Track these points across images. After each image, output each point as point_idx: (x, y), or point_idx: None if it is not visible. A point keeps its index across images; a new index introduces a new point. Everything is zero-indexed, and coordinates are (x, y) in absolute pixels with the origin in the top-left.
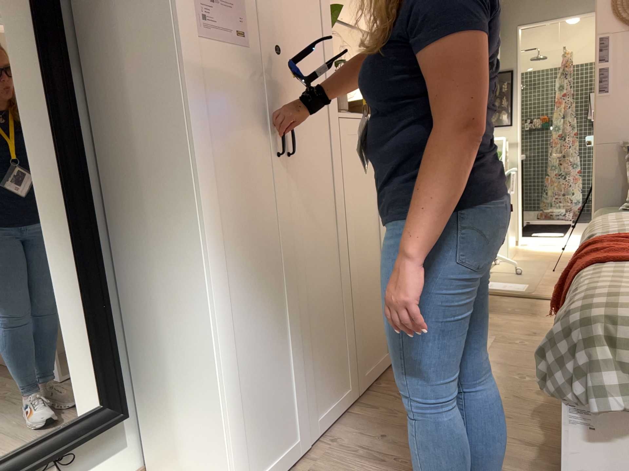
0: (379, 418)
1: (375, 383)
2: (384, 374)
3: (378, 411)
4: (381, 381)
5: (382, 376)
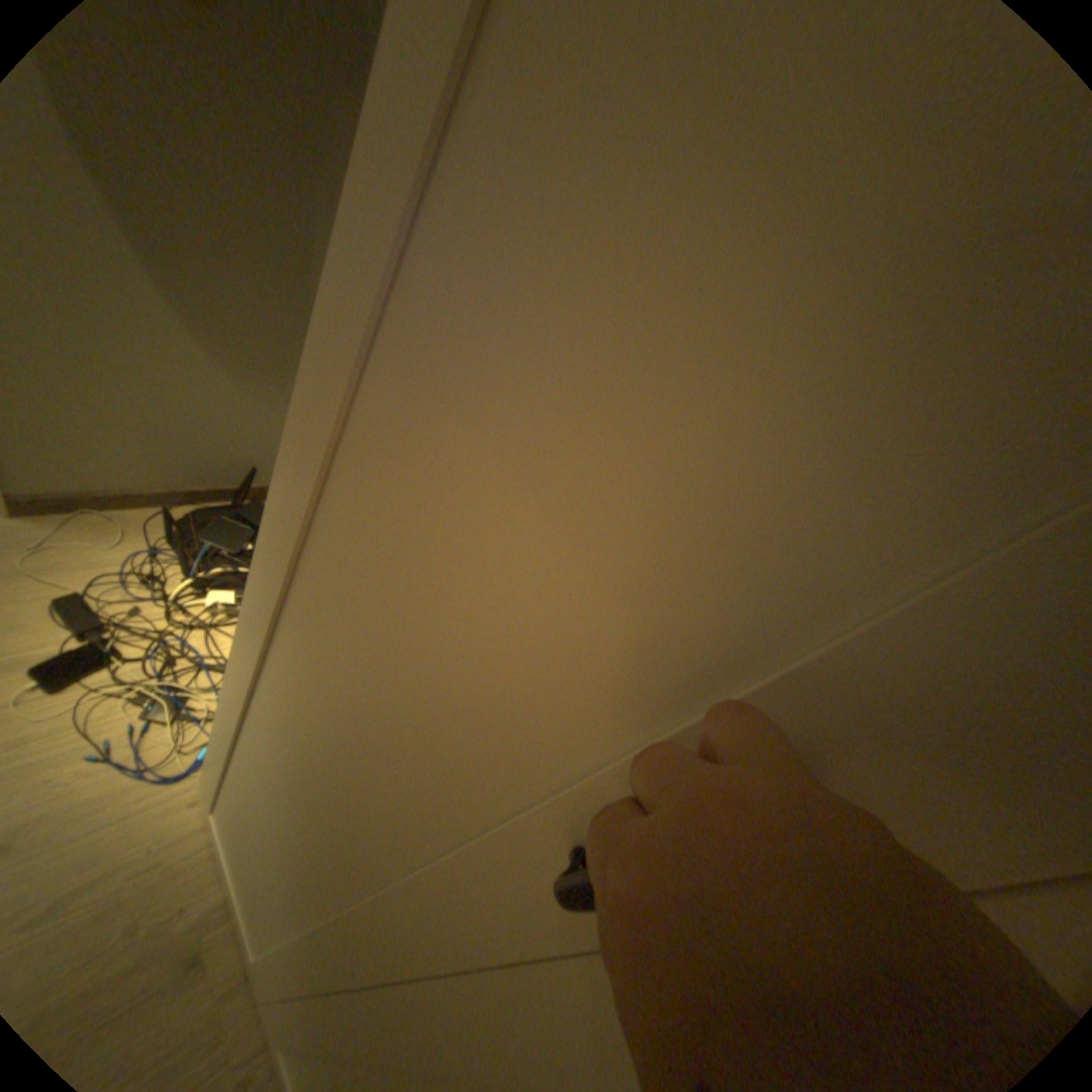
0: None
1: None
2: None
3: None
4: None
5: None
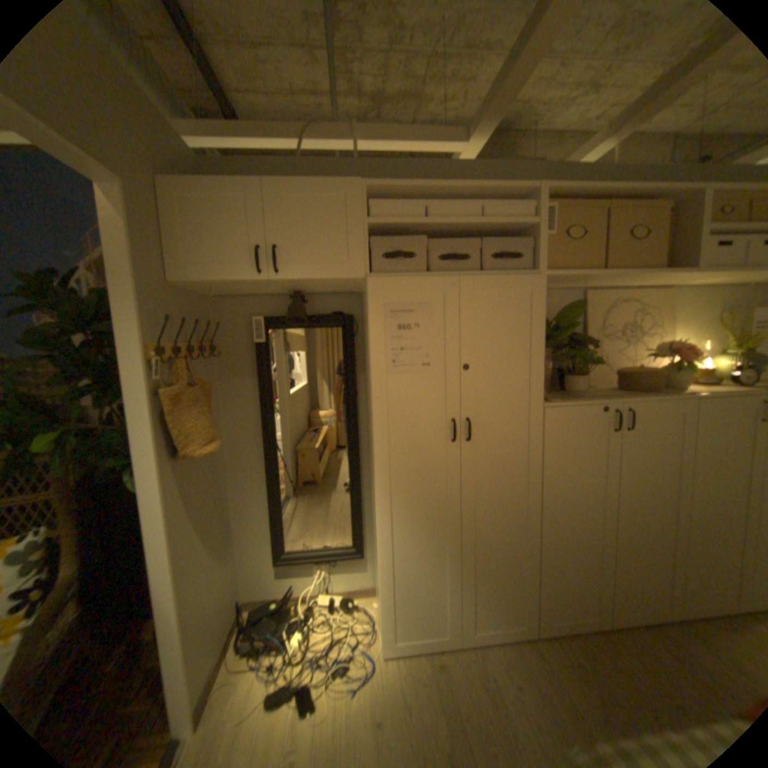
0: (538, 671)
1: (569, 637)
2: (588, 635)
3: (543, 664)
4: (577, 640)
5: (583, 636)
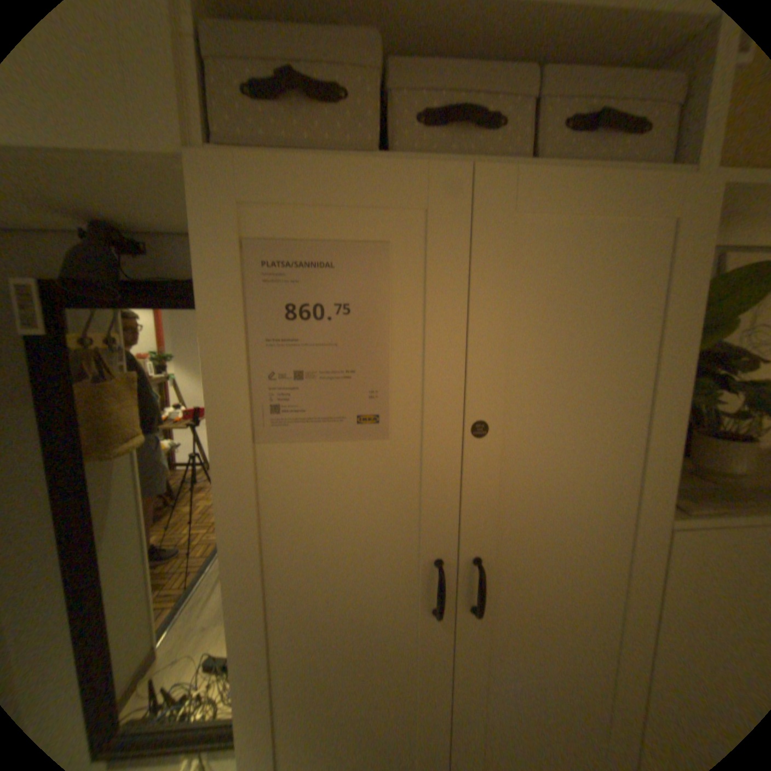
0: None
1: None
2: None
3: None
4: None
5: None
